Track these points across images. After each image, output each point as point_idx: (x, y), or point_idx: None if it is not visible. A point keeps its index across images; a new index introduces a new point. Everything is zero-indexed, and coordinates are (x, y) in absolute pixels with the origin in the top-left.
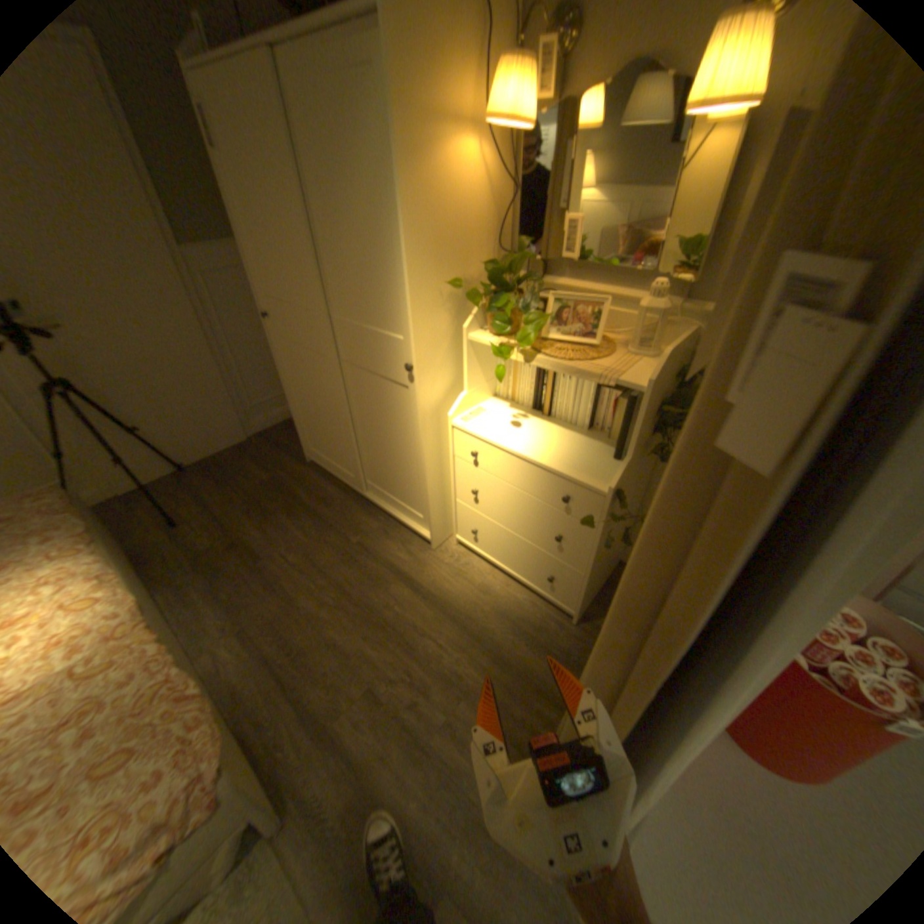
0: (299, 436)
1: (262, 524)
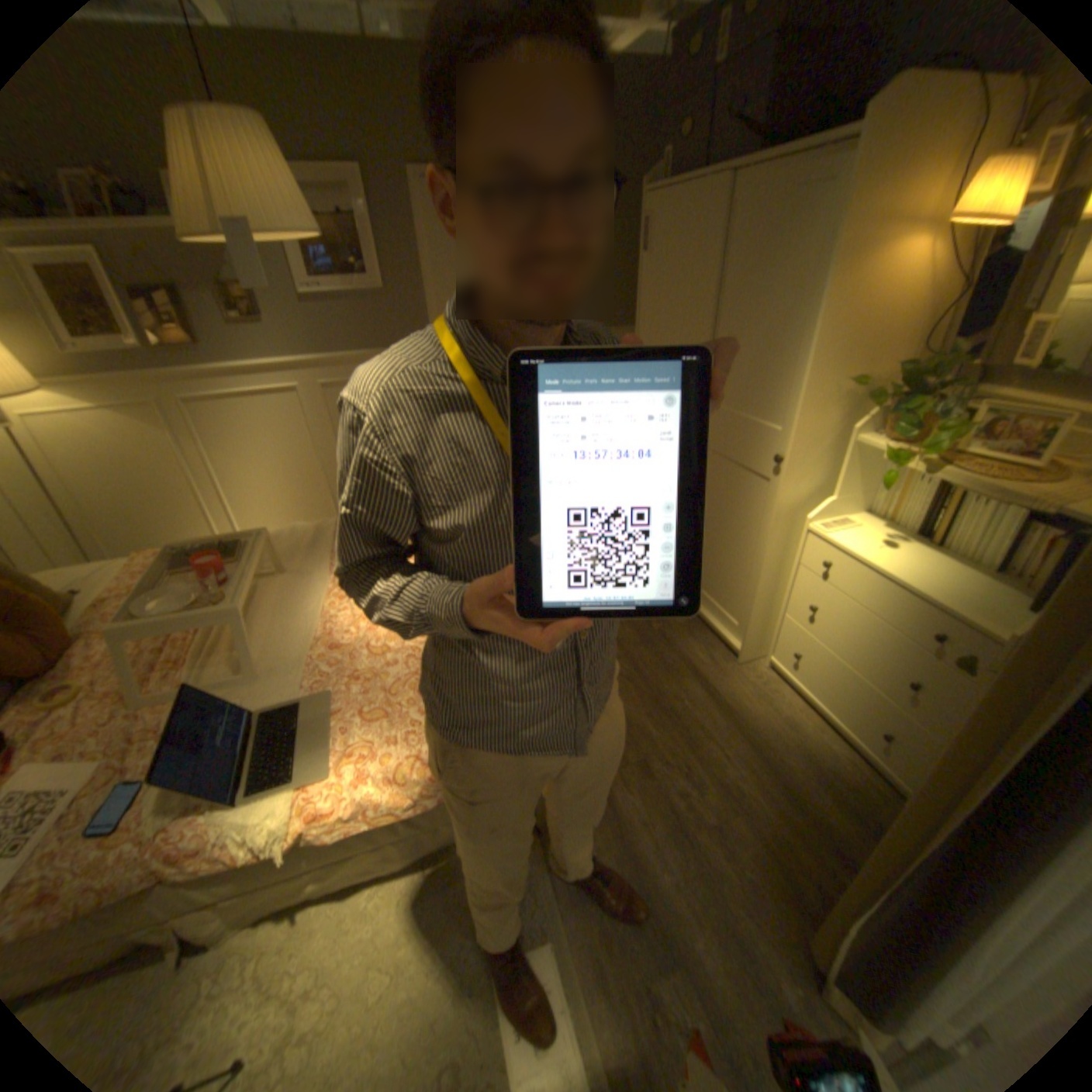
0: None
1: None
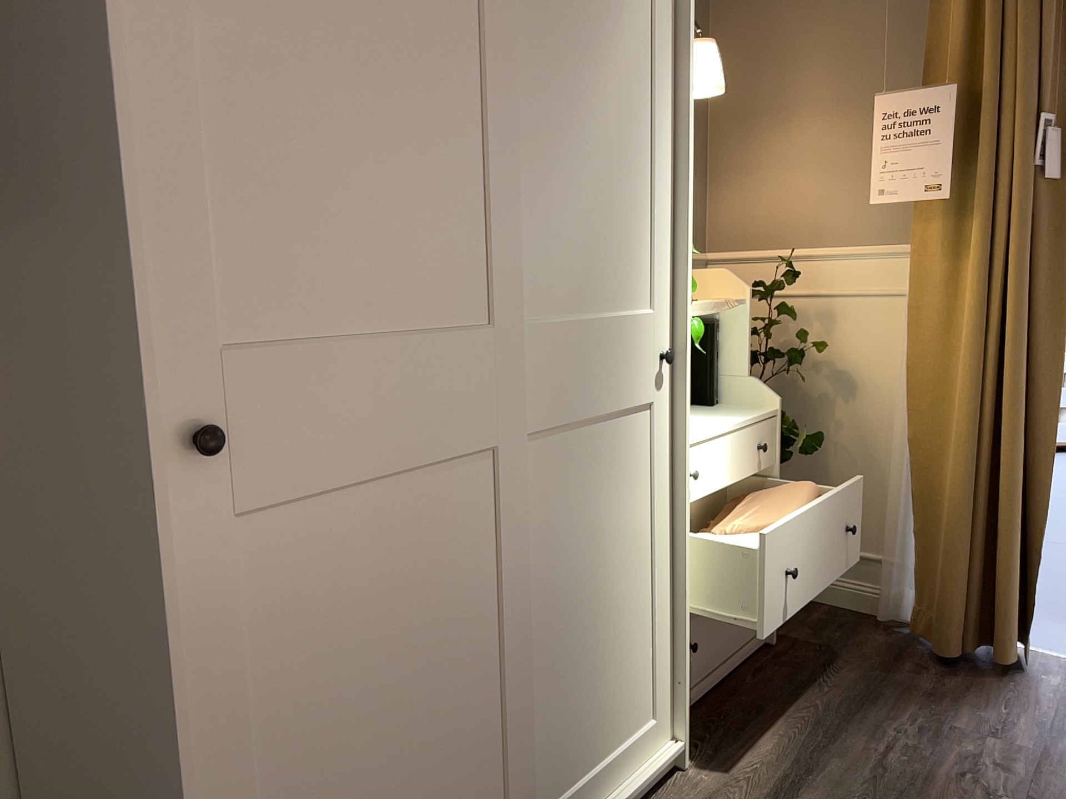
0: None
1: None
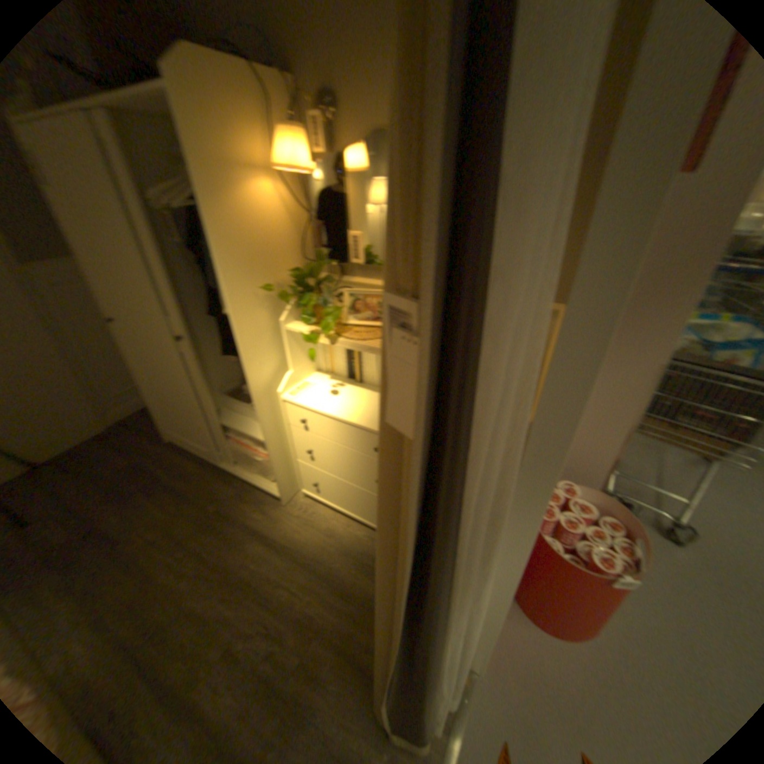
0: (153, 421)
1: (114, 510)
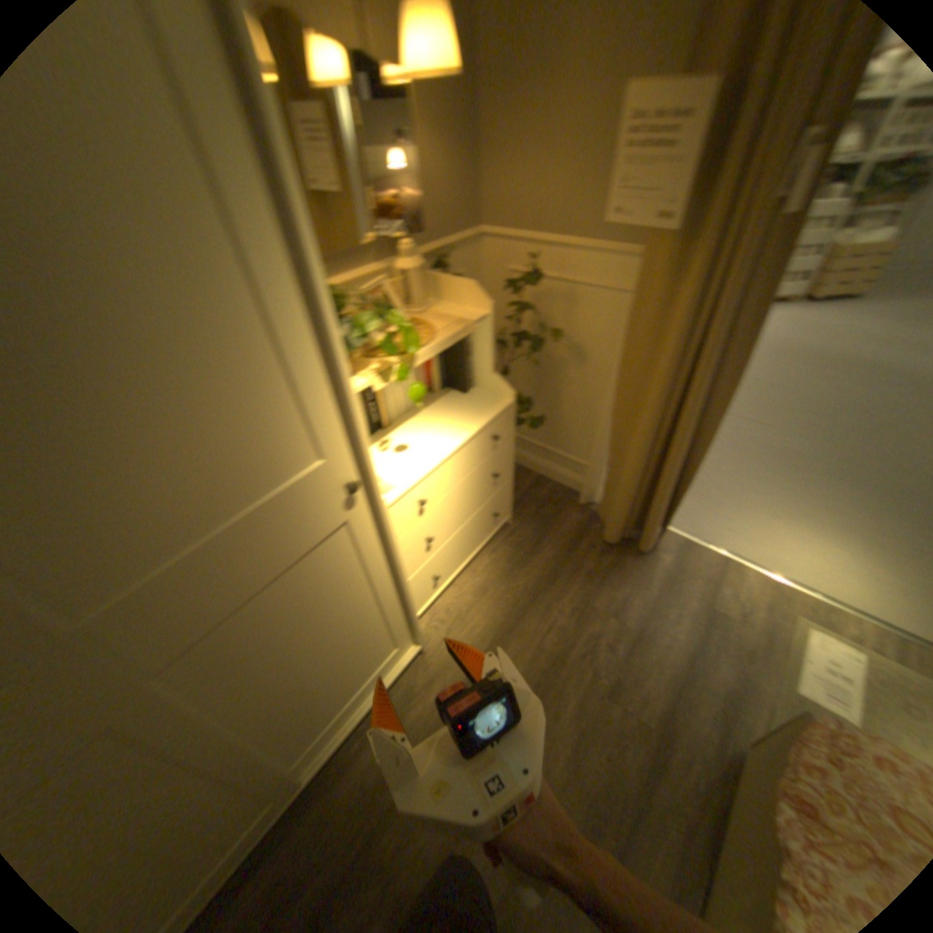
0: None
1: None
